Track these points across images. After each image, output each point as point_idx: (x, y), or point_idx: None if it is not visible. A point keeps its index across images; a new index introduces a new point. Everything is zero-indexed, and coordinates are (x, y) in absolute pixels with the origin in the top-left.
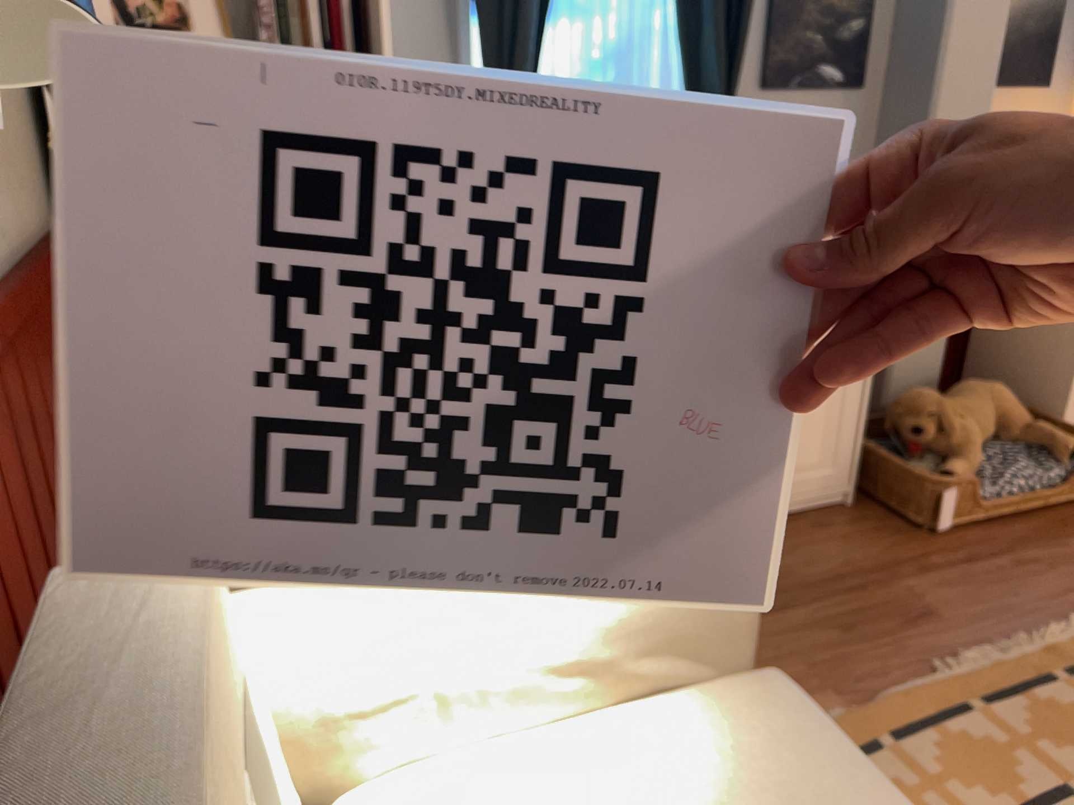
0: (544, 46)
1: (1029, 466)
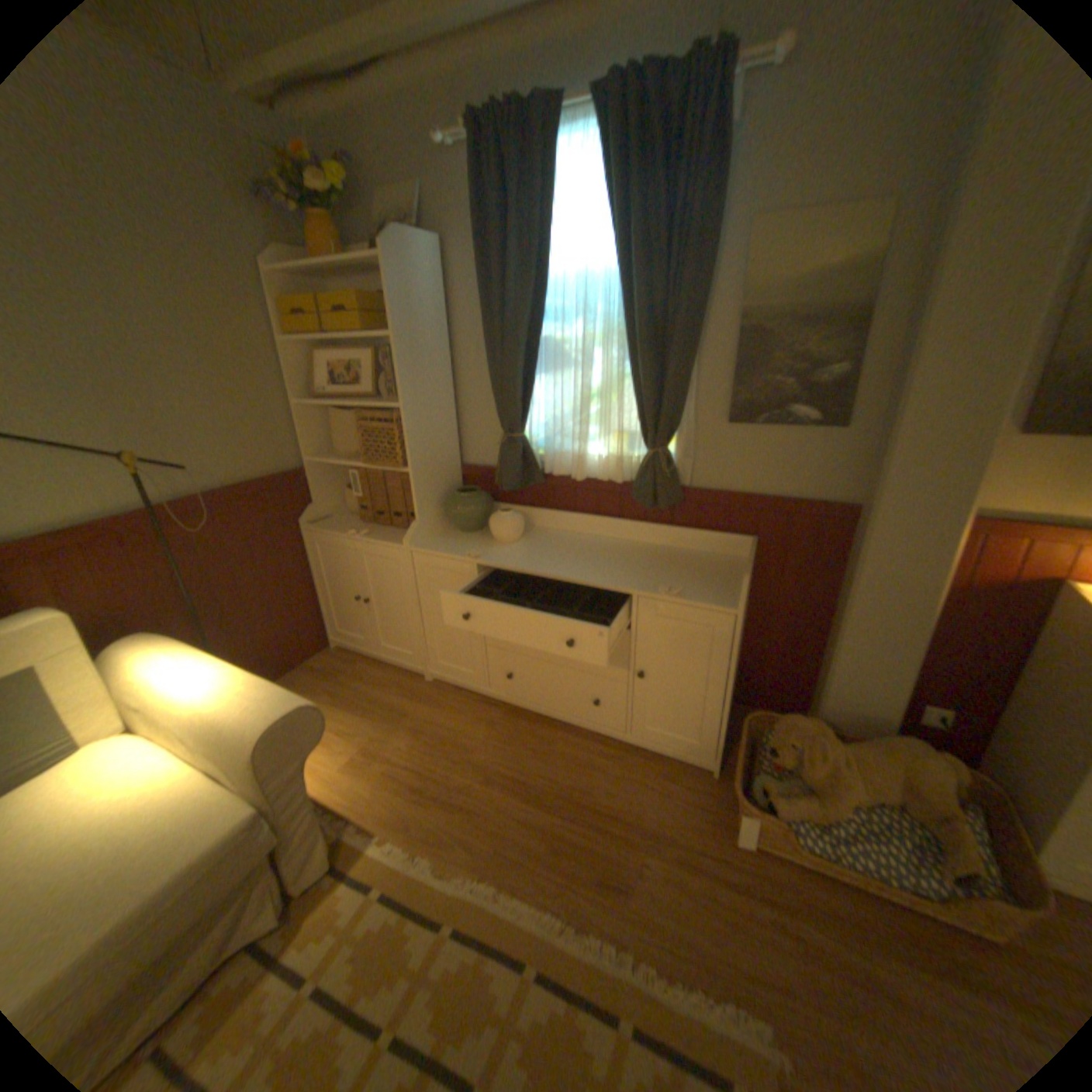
0: (534, 389)
1: (893, 856)
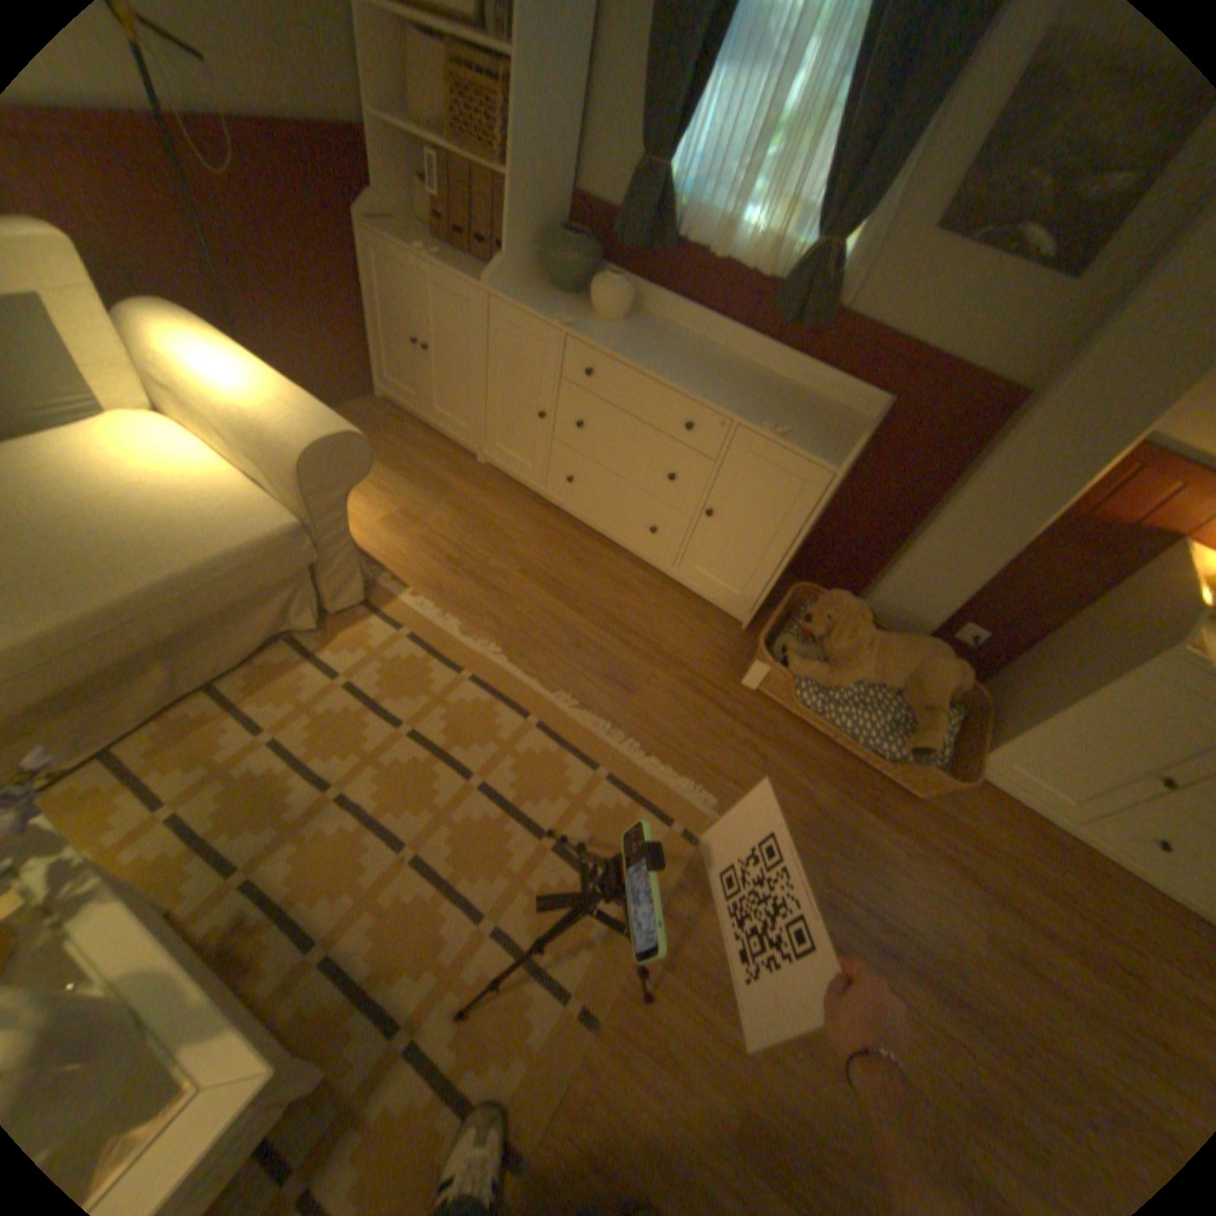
0: (704, 91)
1: (871, 723)
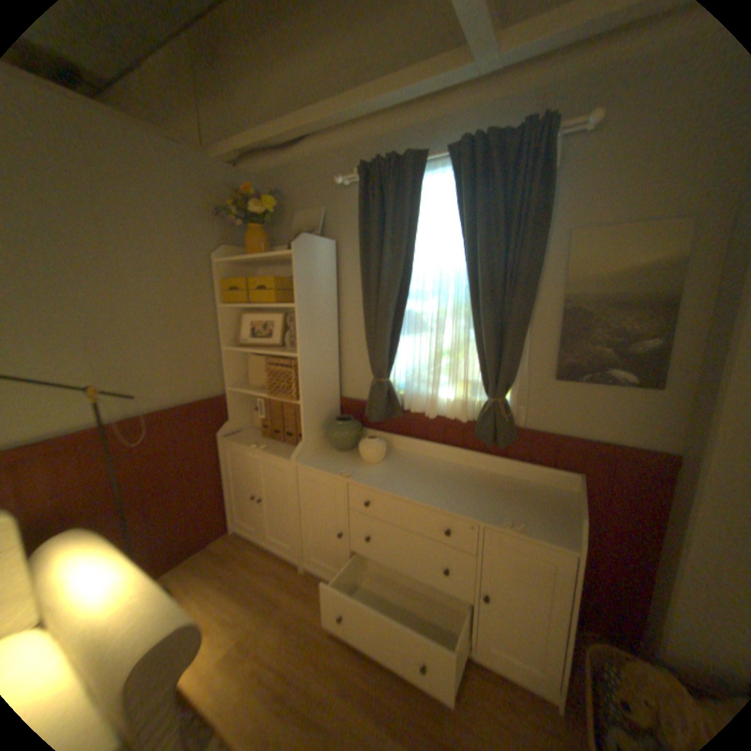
0: (399, 347)
1: None
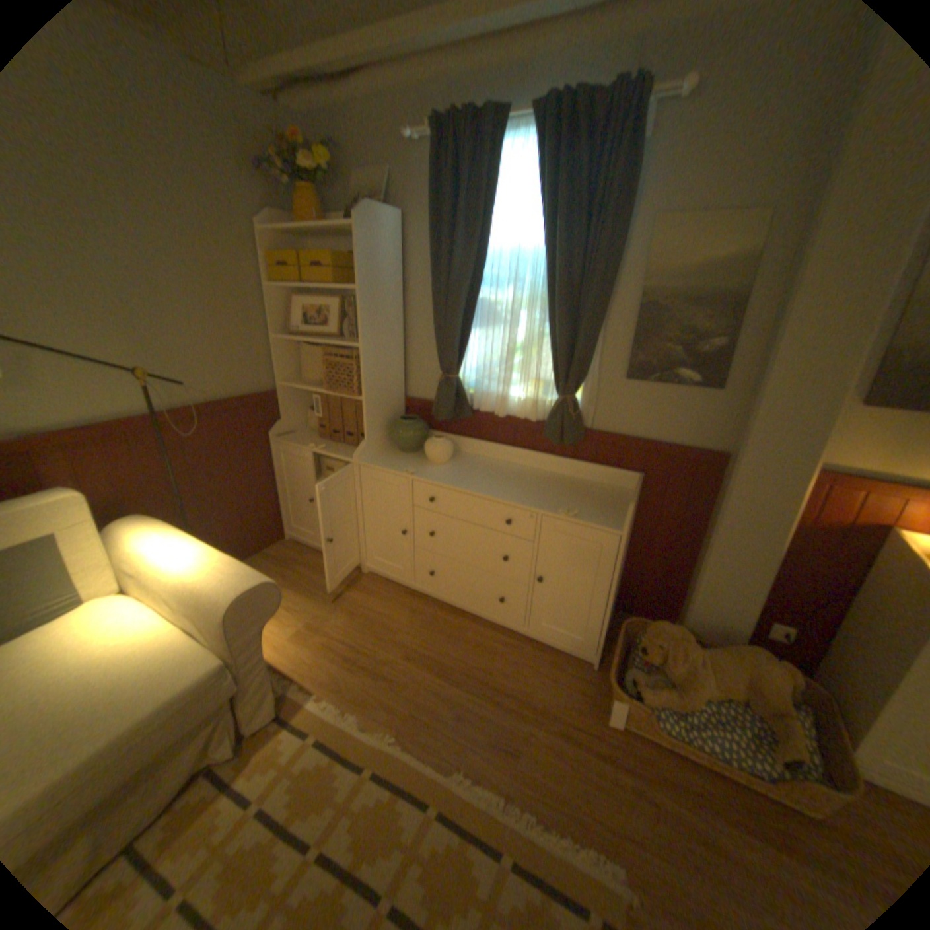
0: (470, 340)
1: (736, 742)
